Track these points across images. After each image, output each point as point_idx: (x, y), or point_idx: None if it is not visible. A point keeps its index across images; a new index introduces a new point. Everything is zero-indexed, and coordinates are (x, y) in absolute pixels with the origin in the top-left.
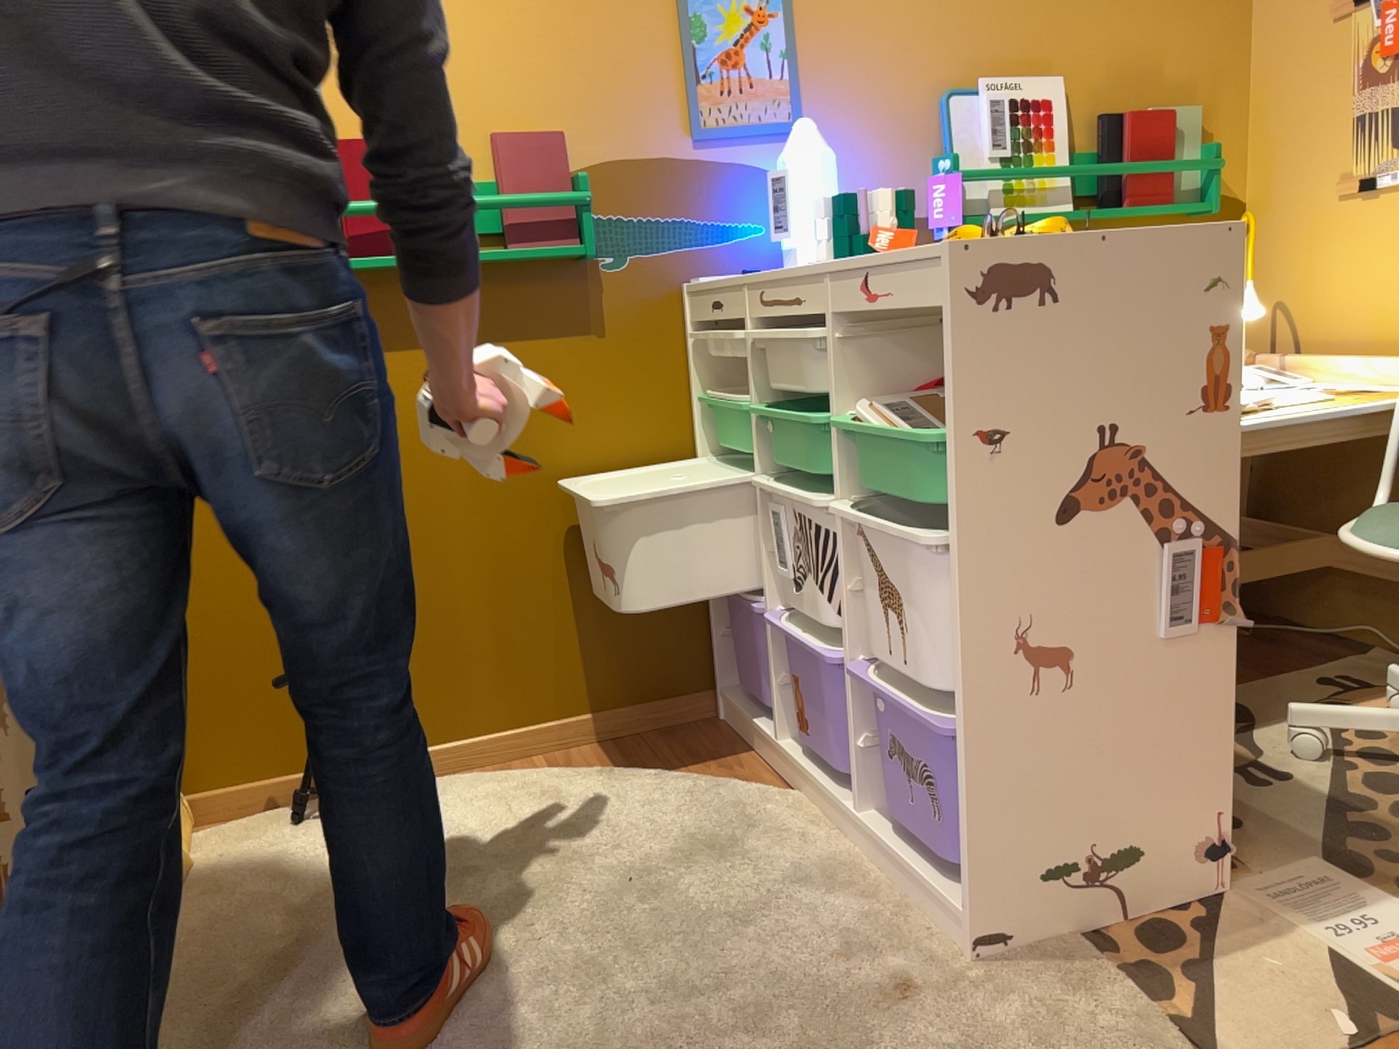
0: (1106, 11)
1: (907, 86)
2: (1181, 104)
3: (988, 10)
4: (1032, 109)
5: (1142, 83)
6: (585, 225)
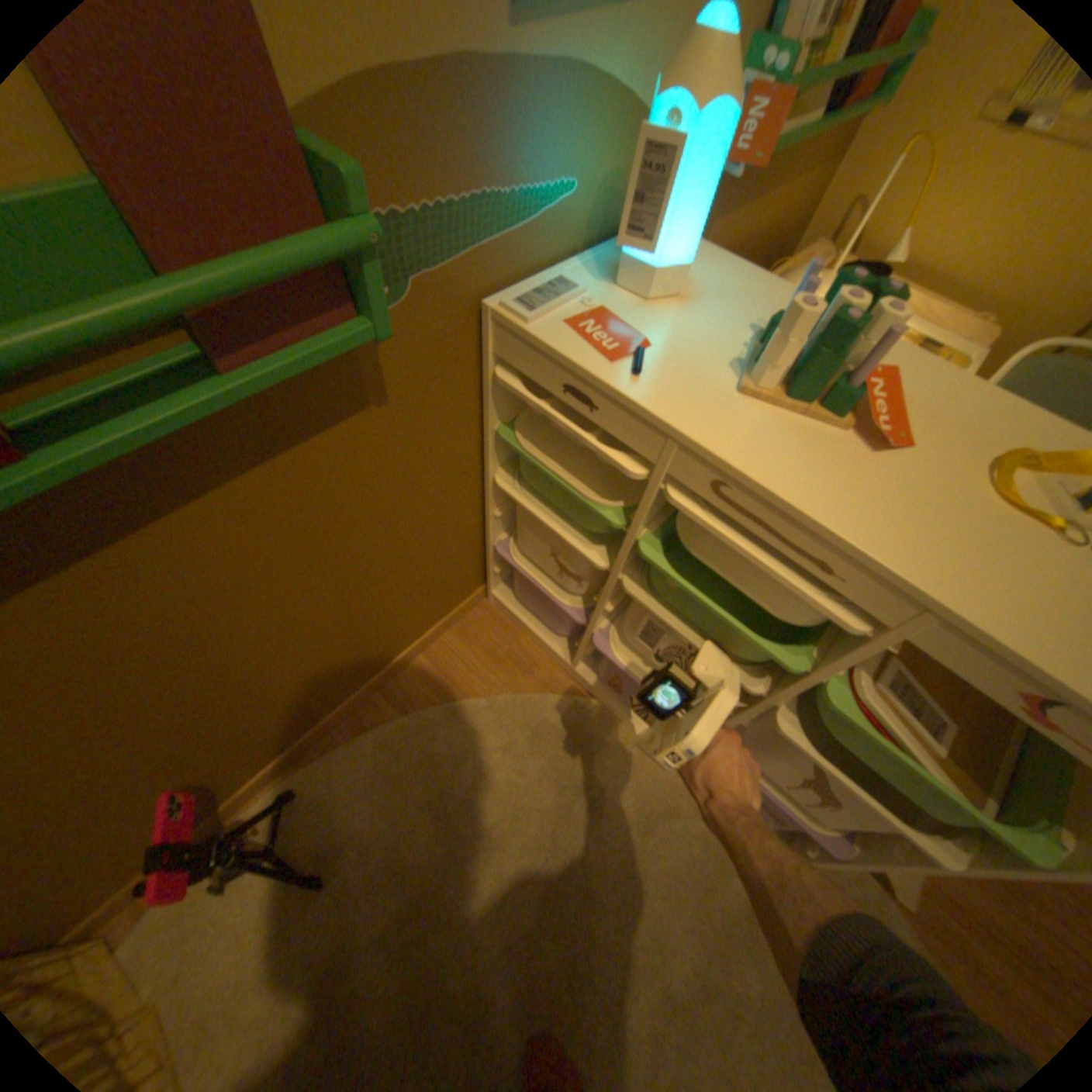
0: None
1: None
2: None
3: None
4: None
5: None
6: (371, 283)
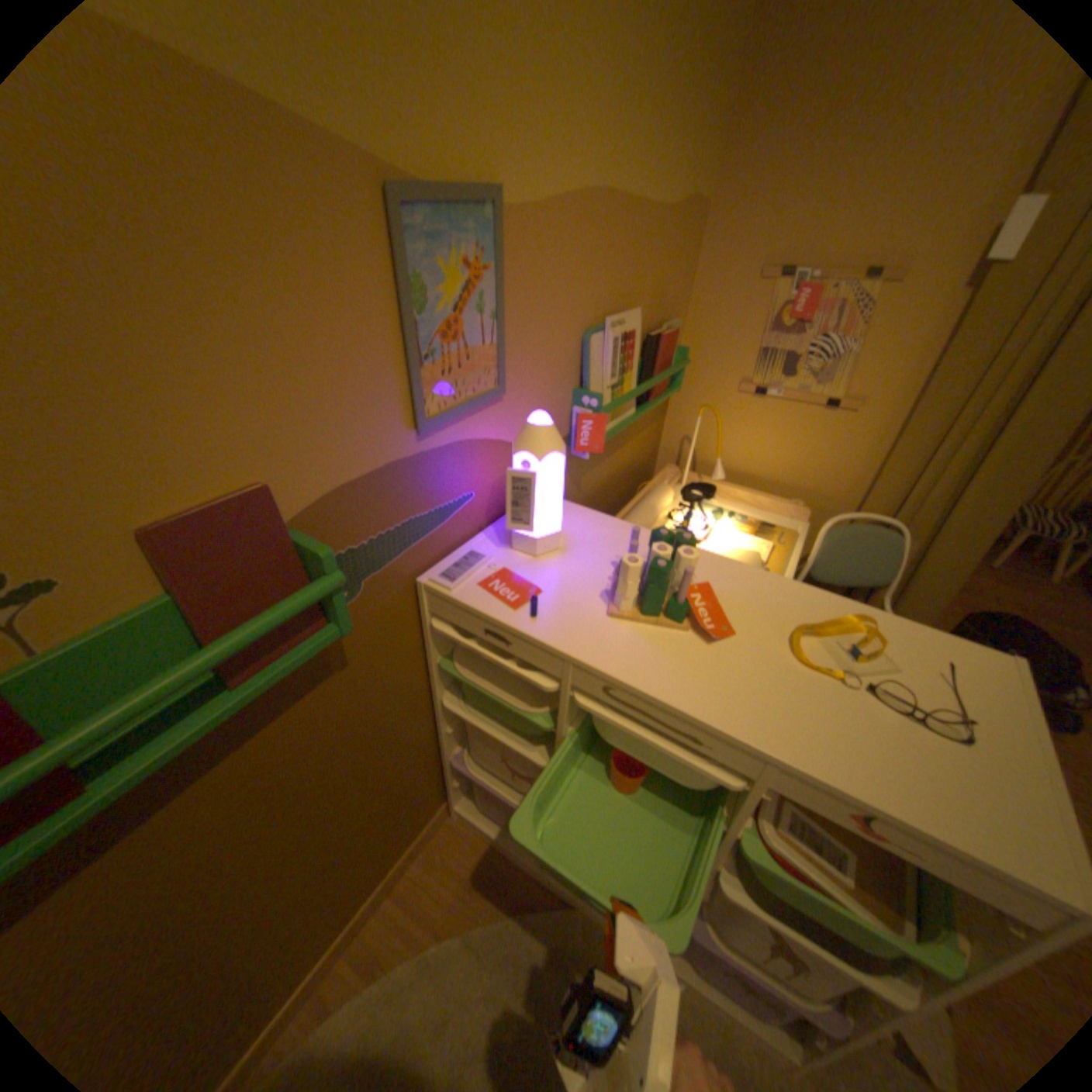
0: (661, 246)
1: (568, 328)
2: (673, 315)
3: (616, 248)
4: (629, 339)
5: (663, 301)
6: (338, 605)
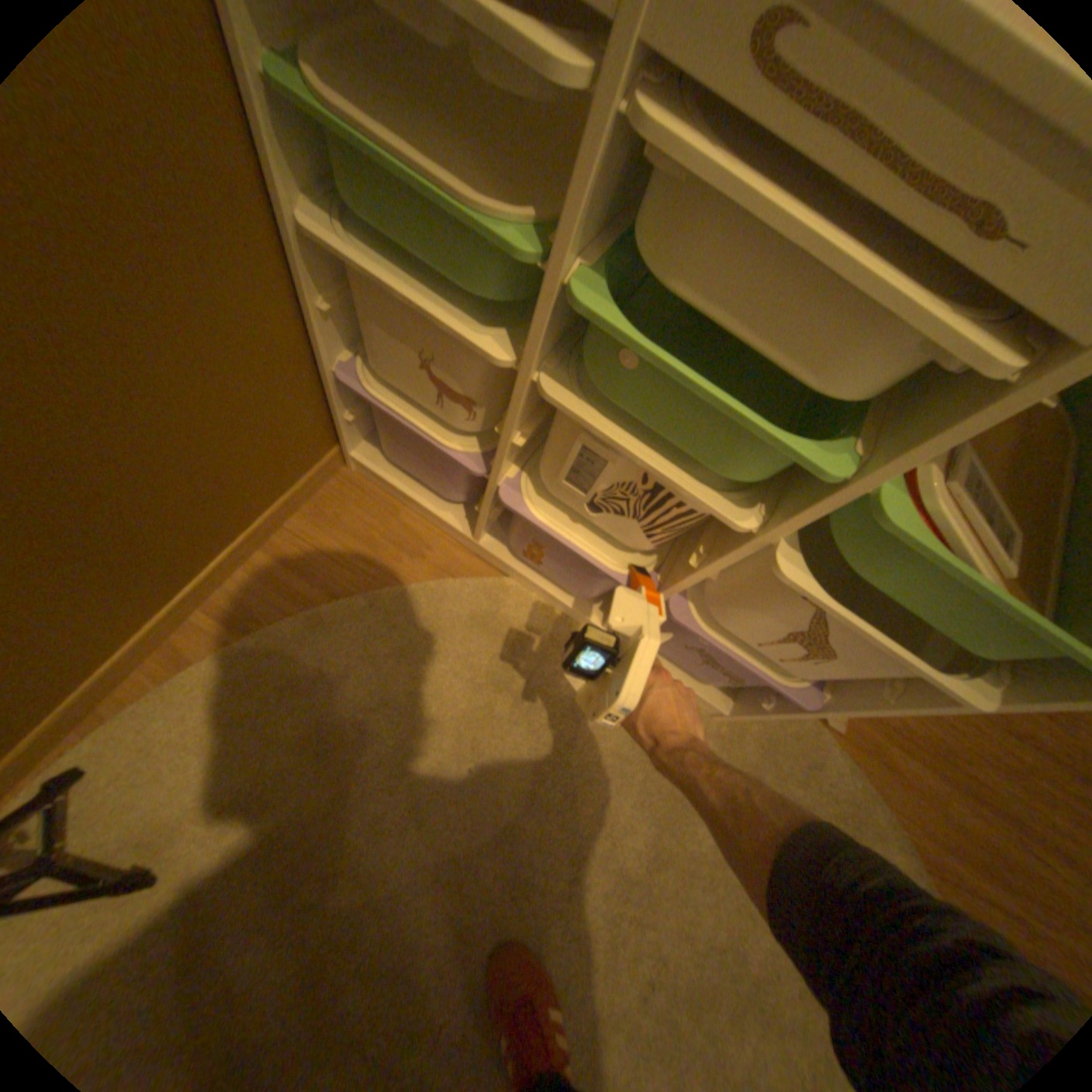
0: None
1: None
2: None
3: None
4: None
5: None
6: None
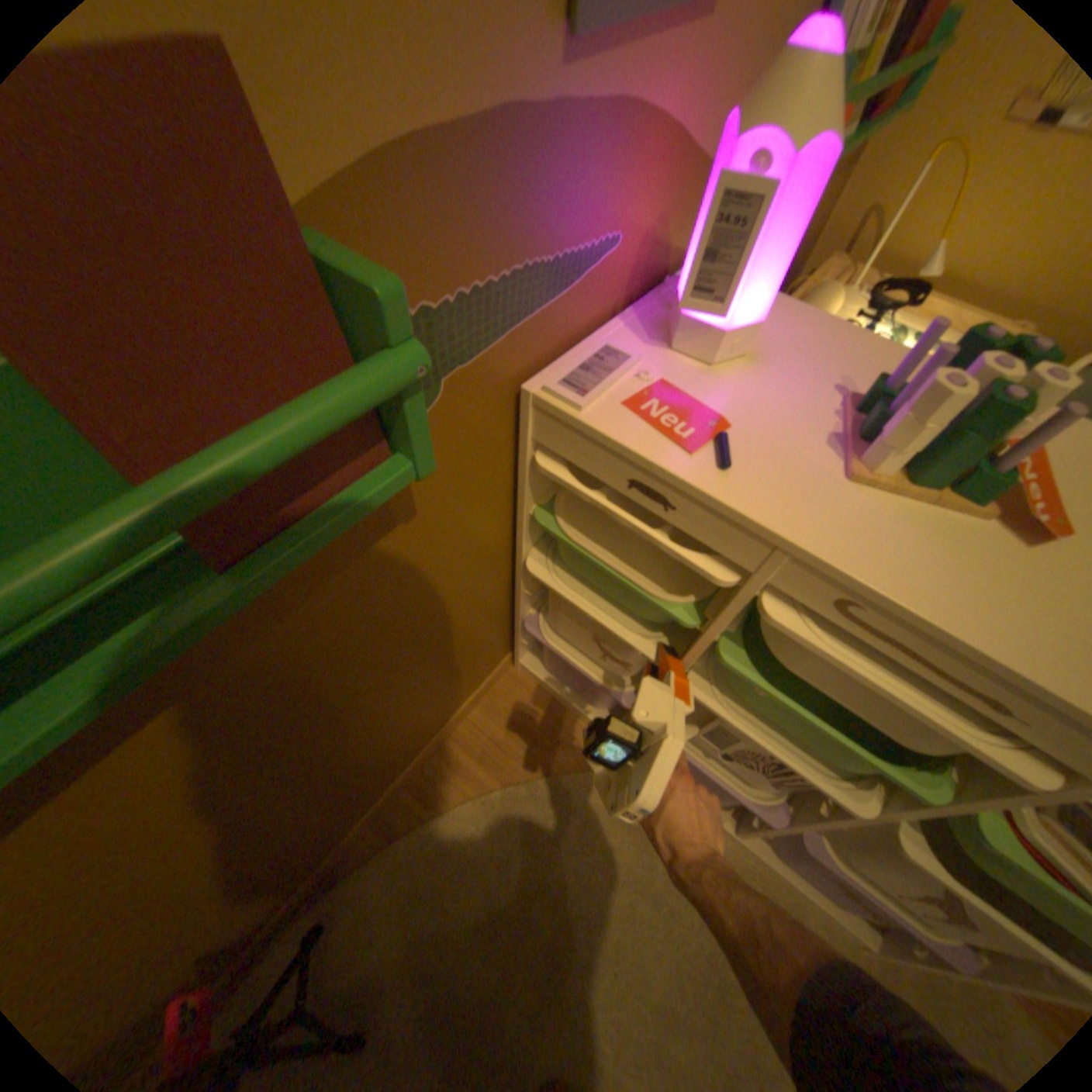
0: None
1: None
2: None
3: None
4: None
5: None
6: (411, 416)
